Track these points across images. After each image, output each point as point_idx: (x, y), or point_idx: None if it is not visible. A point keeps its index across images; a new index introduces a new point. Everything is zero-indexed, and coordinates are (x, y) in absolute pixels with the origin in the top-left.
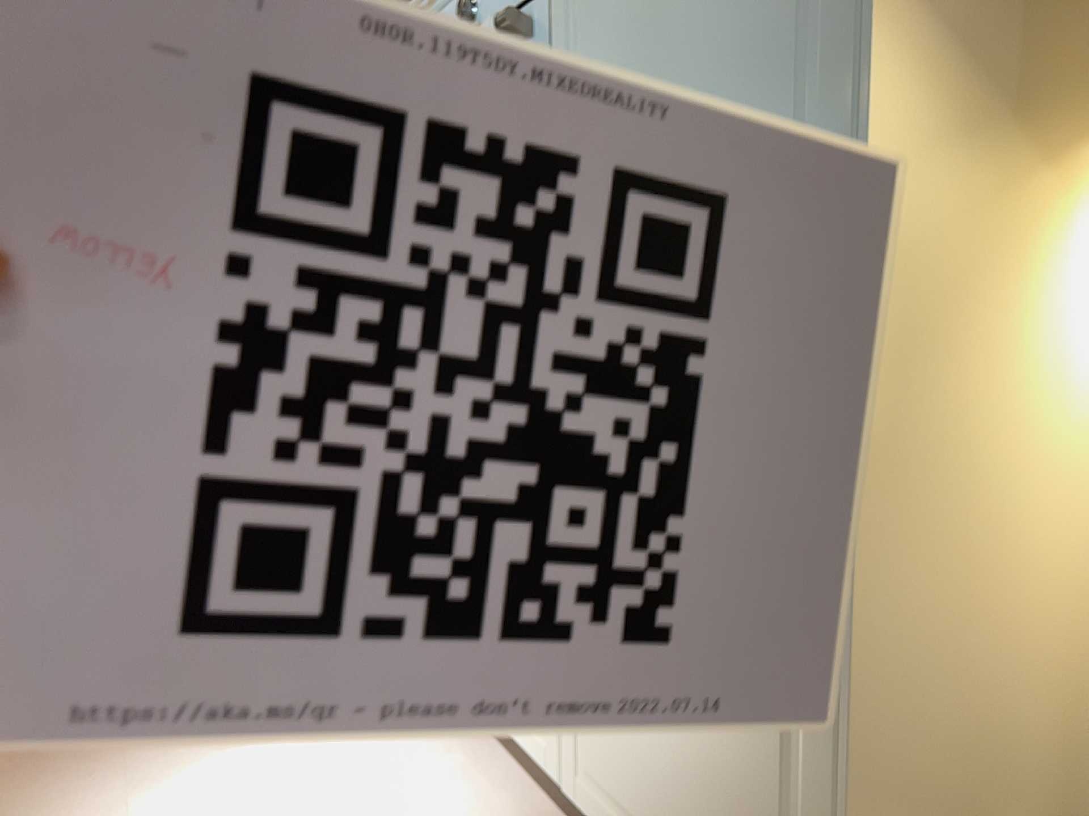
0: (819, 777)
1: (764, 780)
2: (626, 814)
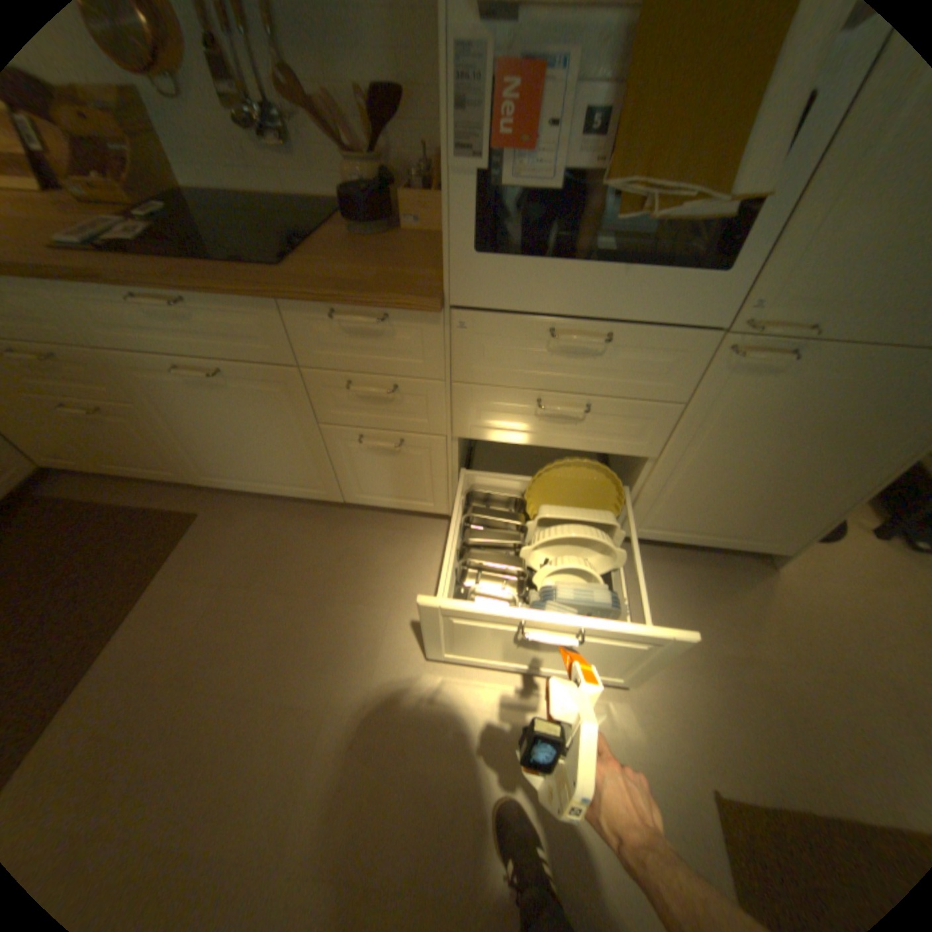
0: (840, 497)
1: (802, 503)
2: (676, 530)
